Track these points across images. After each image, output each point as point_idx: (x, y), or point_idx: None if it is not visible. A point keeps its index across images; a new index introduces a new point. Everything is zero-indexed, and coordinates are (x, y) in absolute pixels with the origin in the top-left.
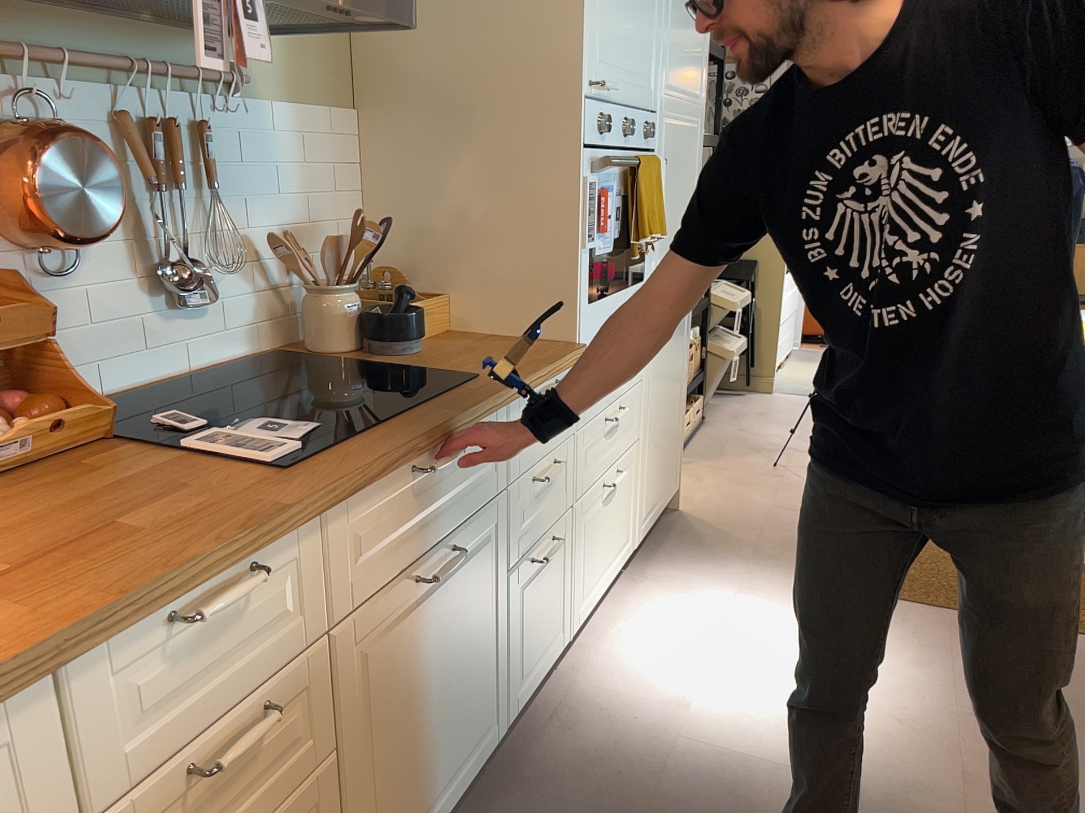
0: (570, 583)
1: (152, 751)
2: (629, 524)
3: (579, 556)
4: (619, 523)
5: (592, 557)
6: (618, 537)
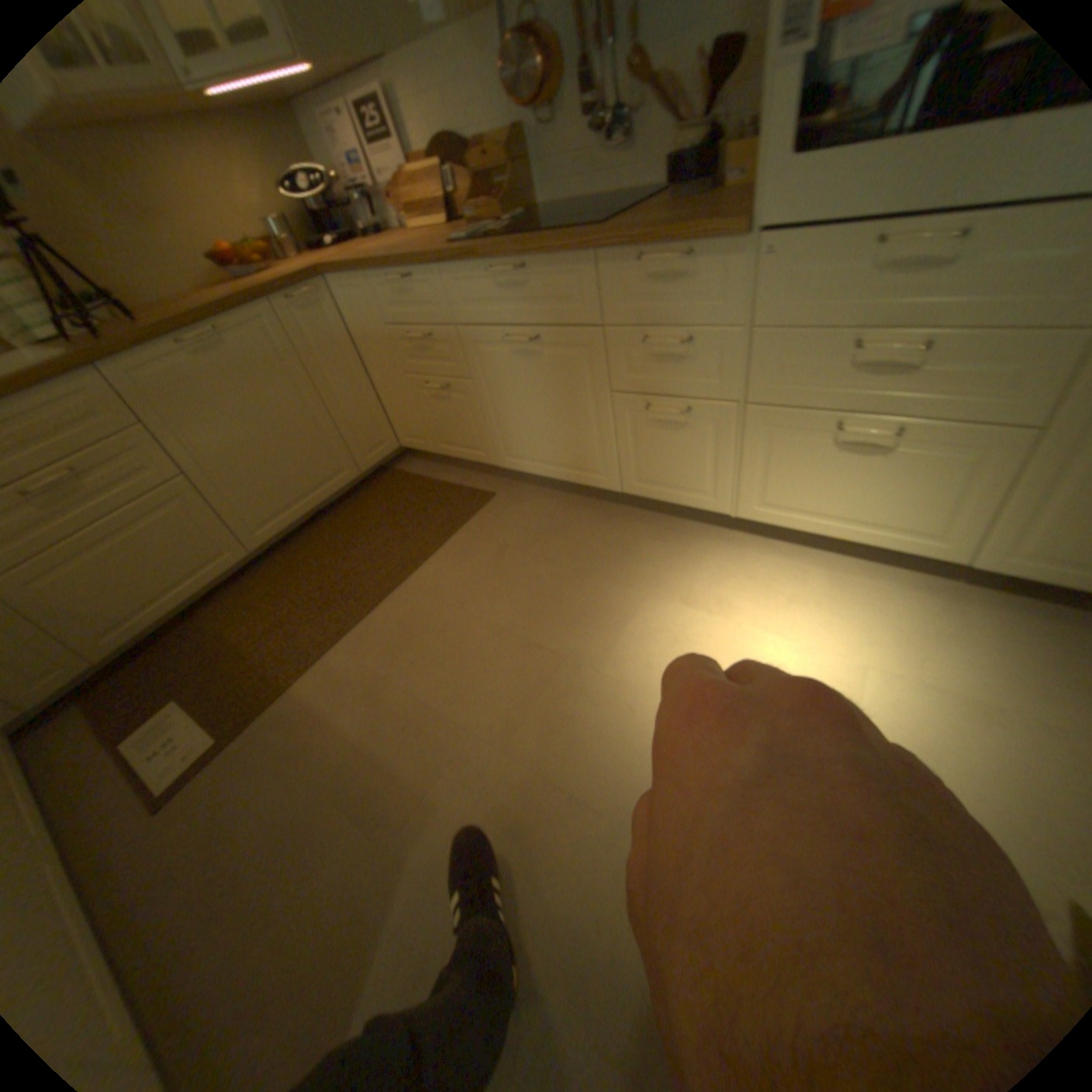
0: (733, 470)
1: (394, 316)
2: (946, 521)
3: (757, 459)
4: (899, 497)
5: (793, 480)
6: (893, 512)
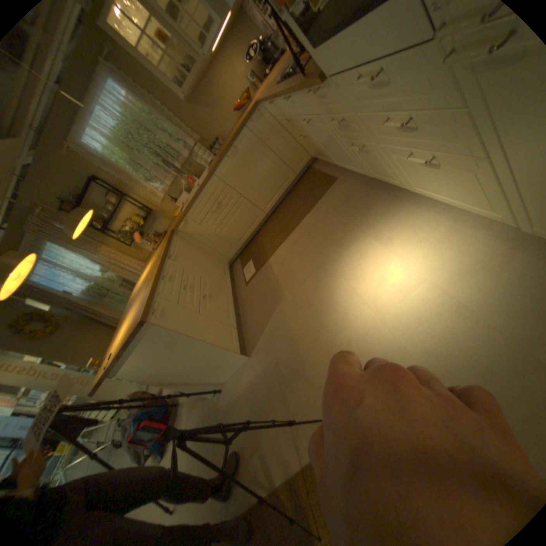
0: (397, 169)
1: (281, 113)
2: (490, 201)
3: (400, 165)
4: (461, 187)
5: (418, 175)
6: (465, 194)
